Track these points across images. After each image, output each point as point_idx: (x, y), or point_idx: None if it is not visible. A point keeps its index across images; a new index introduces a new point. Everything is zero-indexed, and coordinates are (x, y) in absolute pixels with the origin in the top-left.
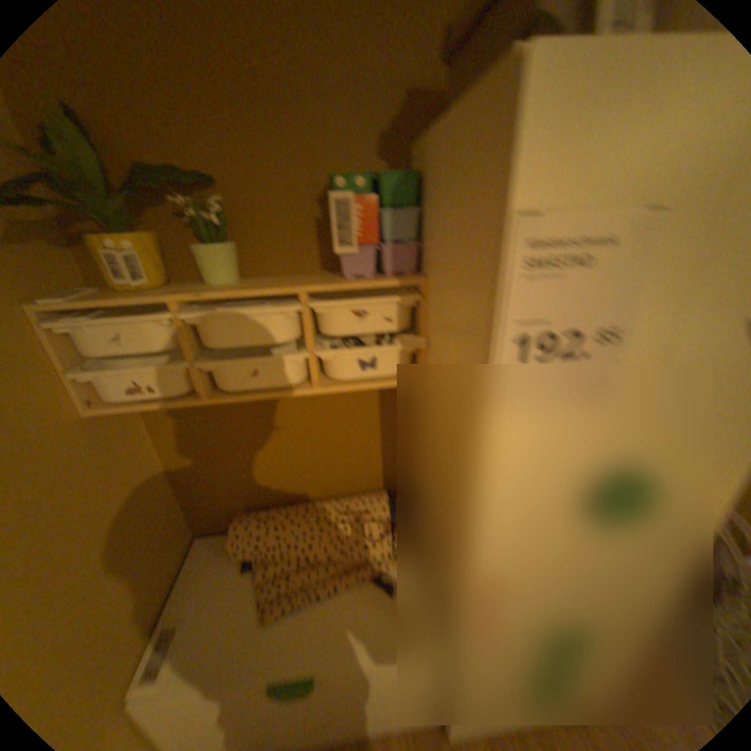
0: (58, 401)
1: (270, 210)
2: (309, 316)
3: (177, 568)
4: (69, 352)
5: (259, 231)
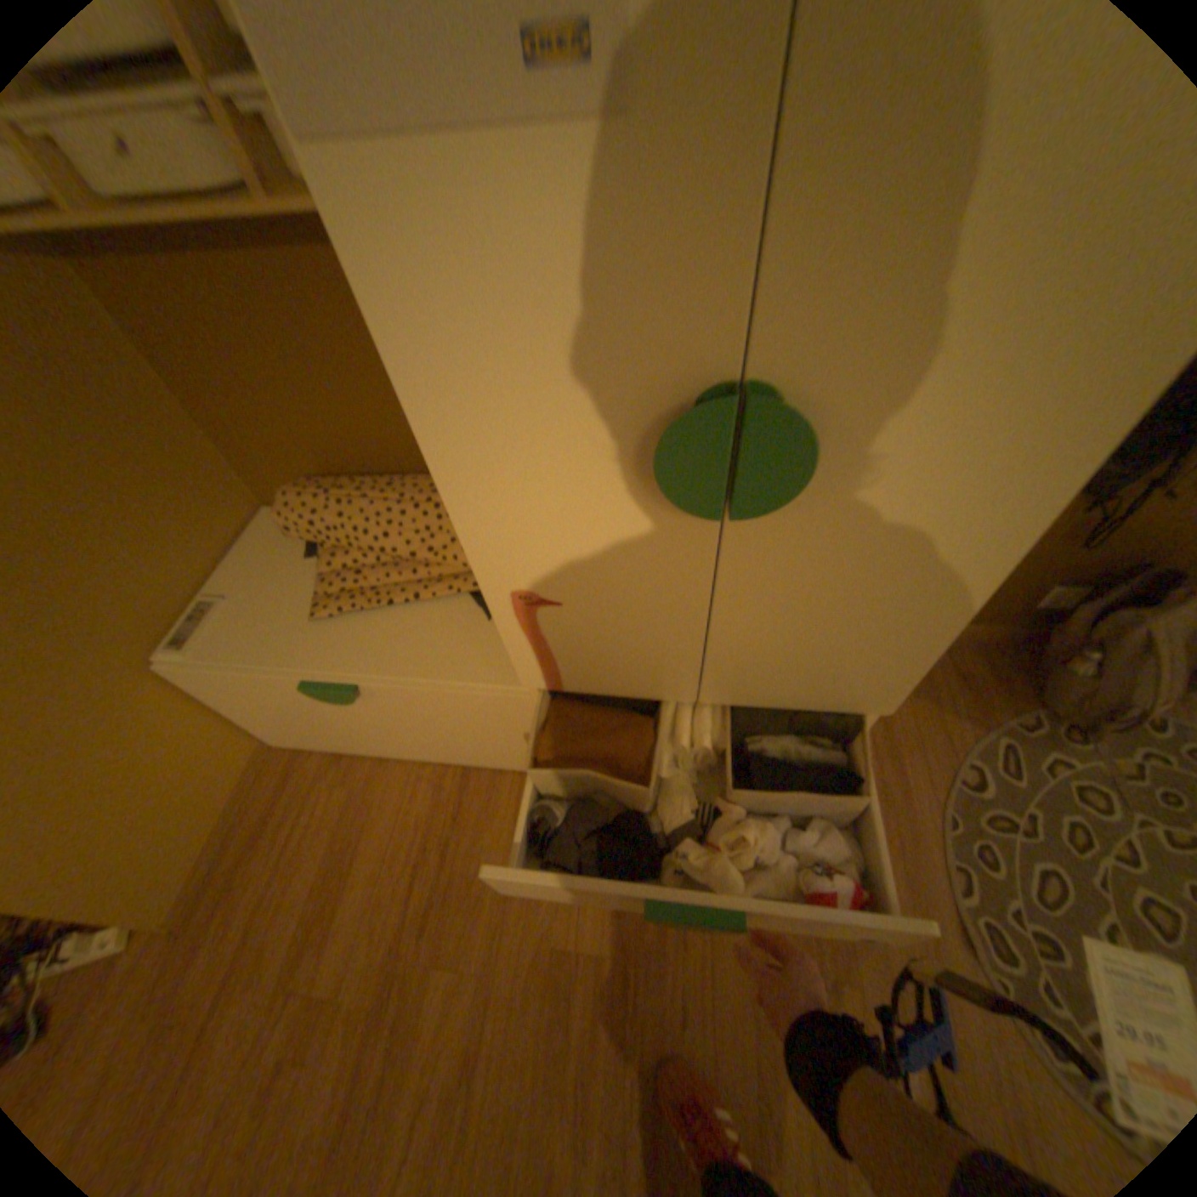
0: None
1: None
2: None
3: (232, 536)
4: None
5: None
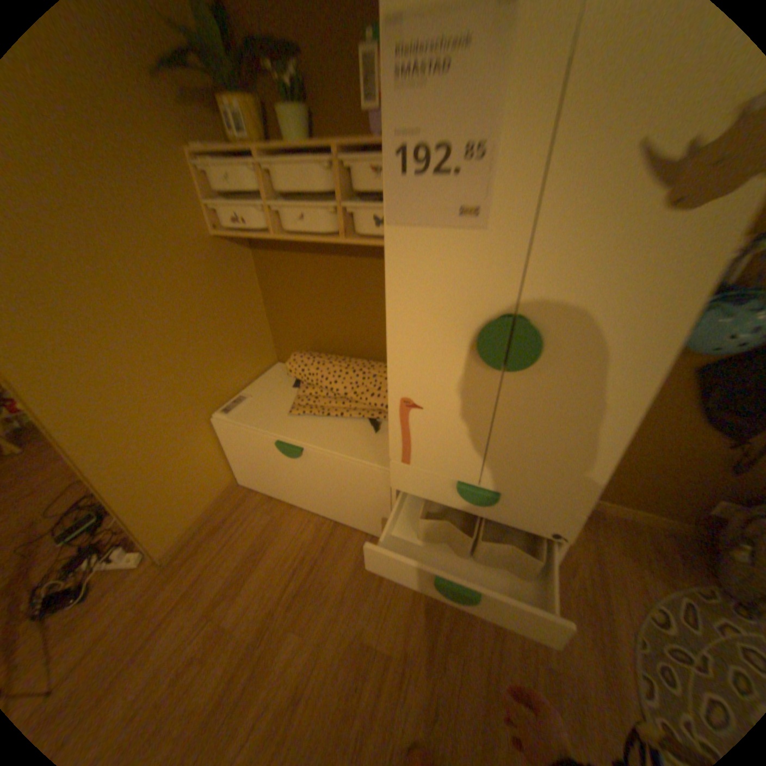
0: (195, 217)
1: (335, 74)
2: (336, 167)
3: (261, 372)
4: (205, 185)
5: (327, 95)
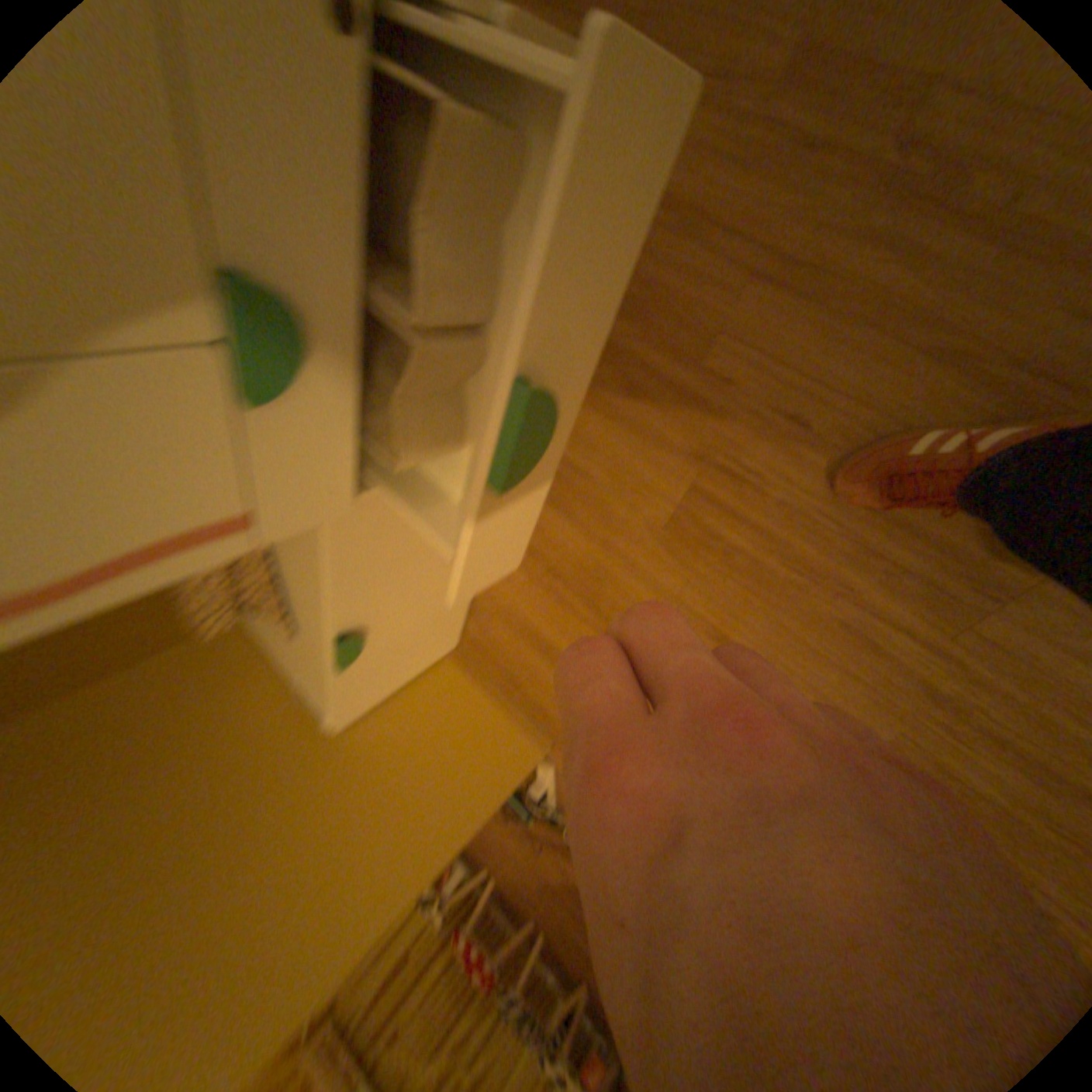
0: None
1: None
2: None
3: (260, 649)
4: None
5: None
